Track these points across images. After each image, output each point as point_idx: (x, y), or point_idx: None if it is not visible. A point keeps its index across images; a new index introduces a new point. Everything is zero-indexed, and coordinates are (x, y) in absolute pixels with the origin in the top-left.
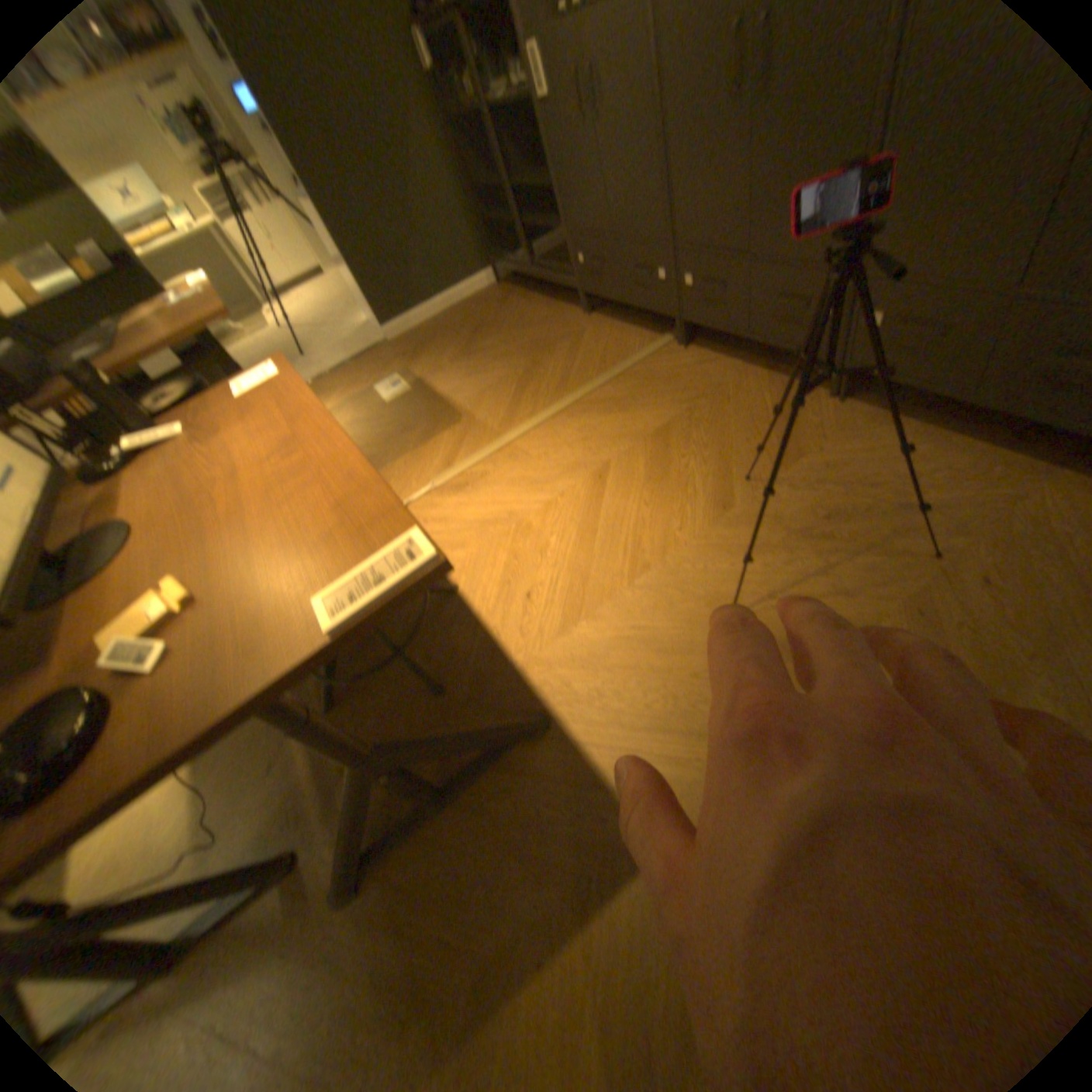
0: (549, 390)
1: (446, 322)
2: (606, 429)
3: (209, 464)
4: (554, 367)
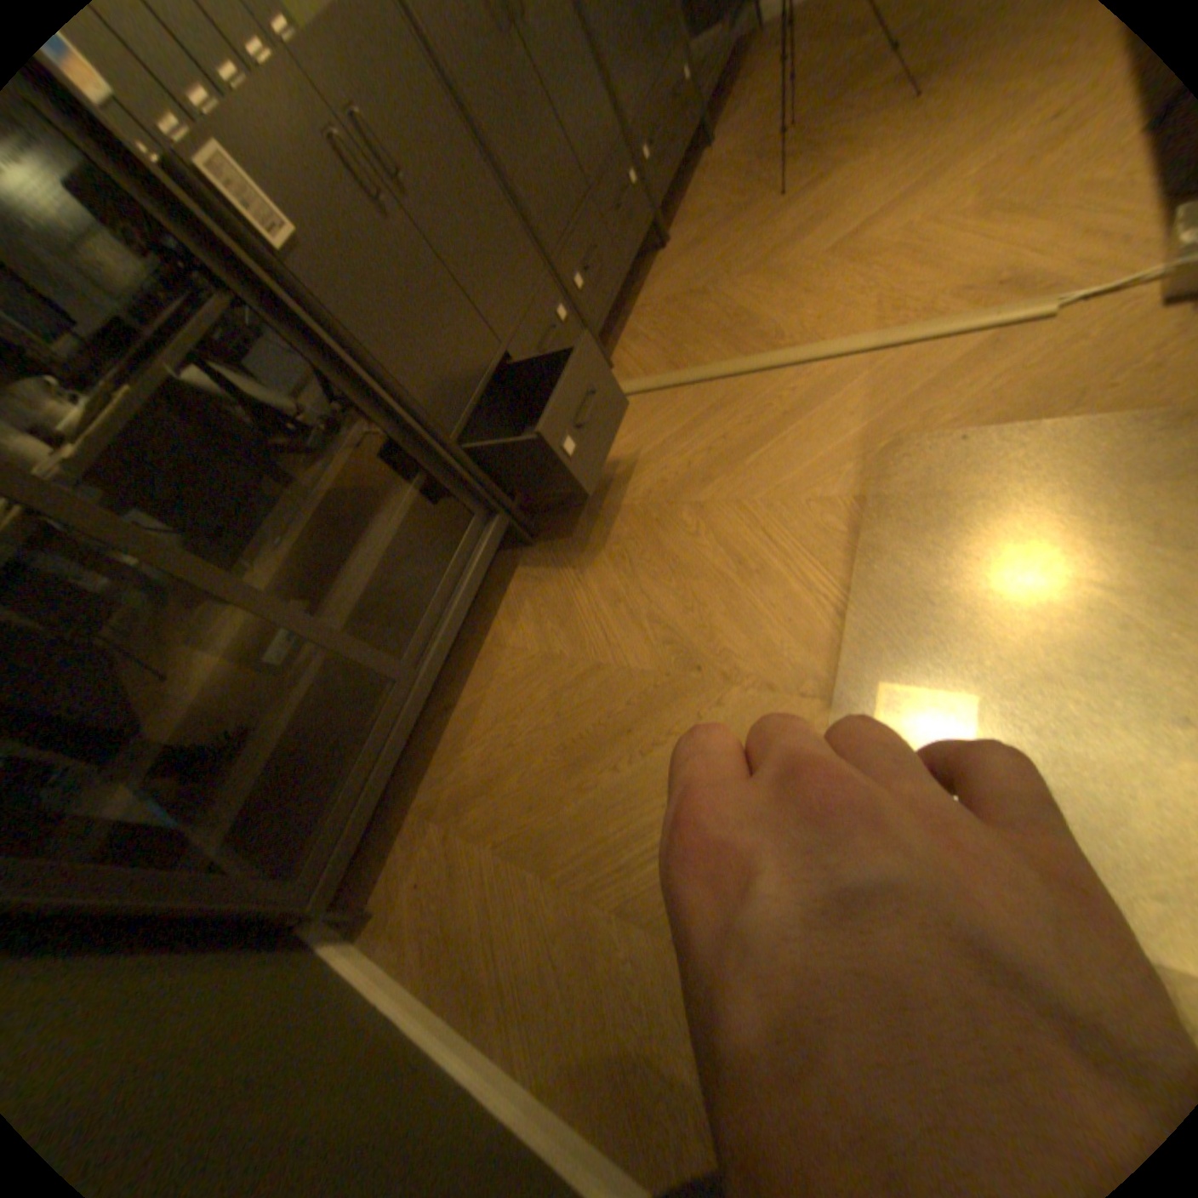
0: (742, 403)
1: (554, 937)
2: (782, 292)
3: None
4: (686, 450)
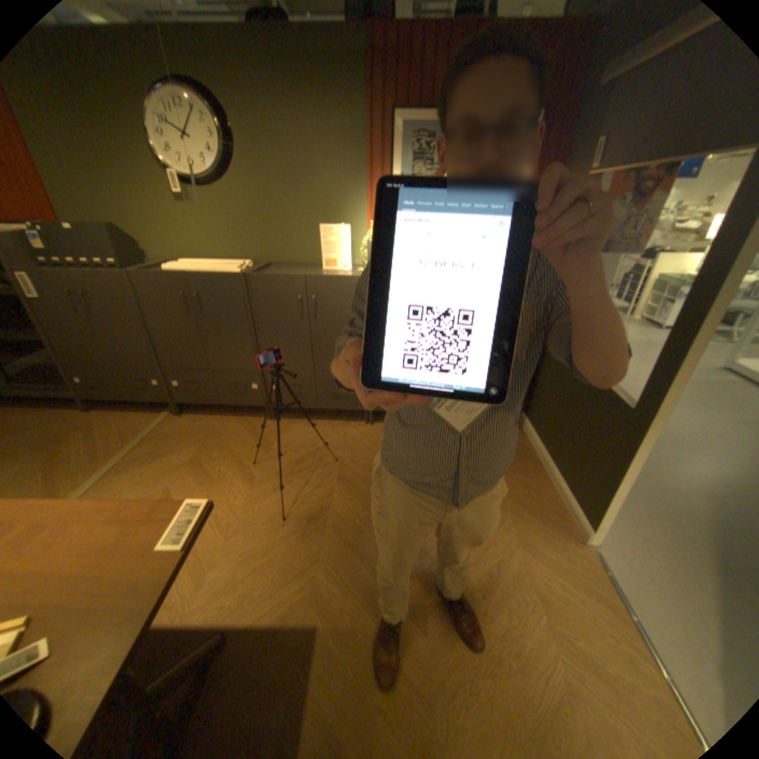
0: (83, 467)
1: None
2: (153, 472)
3: None
4: (77, 452)
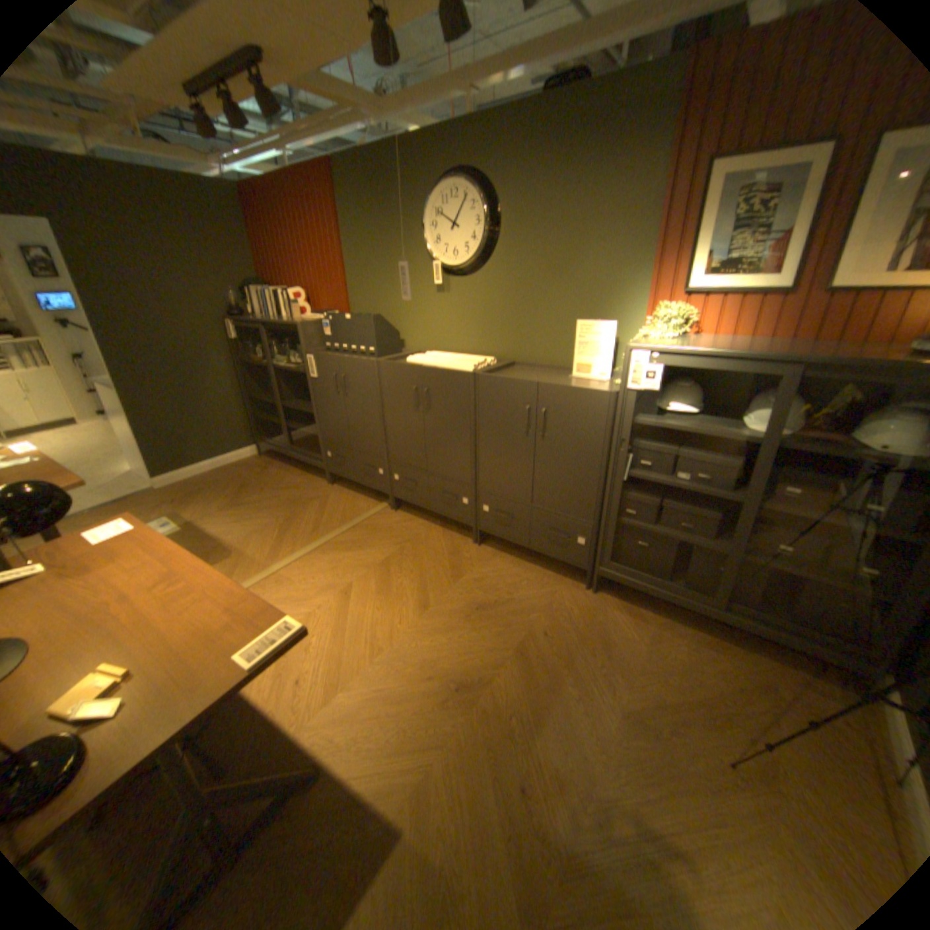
0: (304, 535)
1: (213, 479)
2: (348, 561)
3: (91, 591)
4: (307, 519)
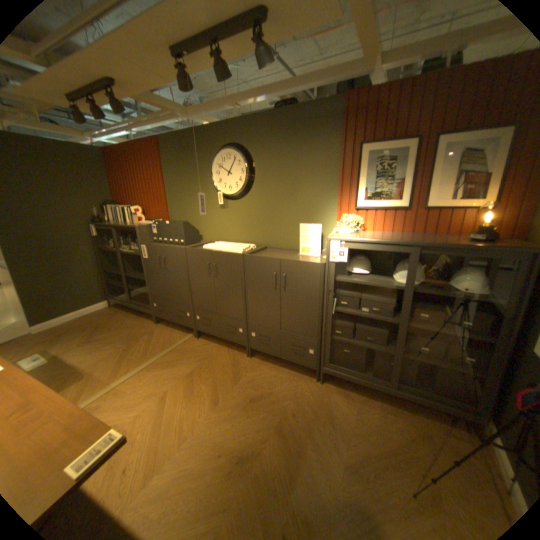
0: (136, 359)
1: (75, 324)
2: (165, 376)
3: None
4: (139, 348)
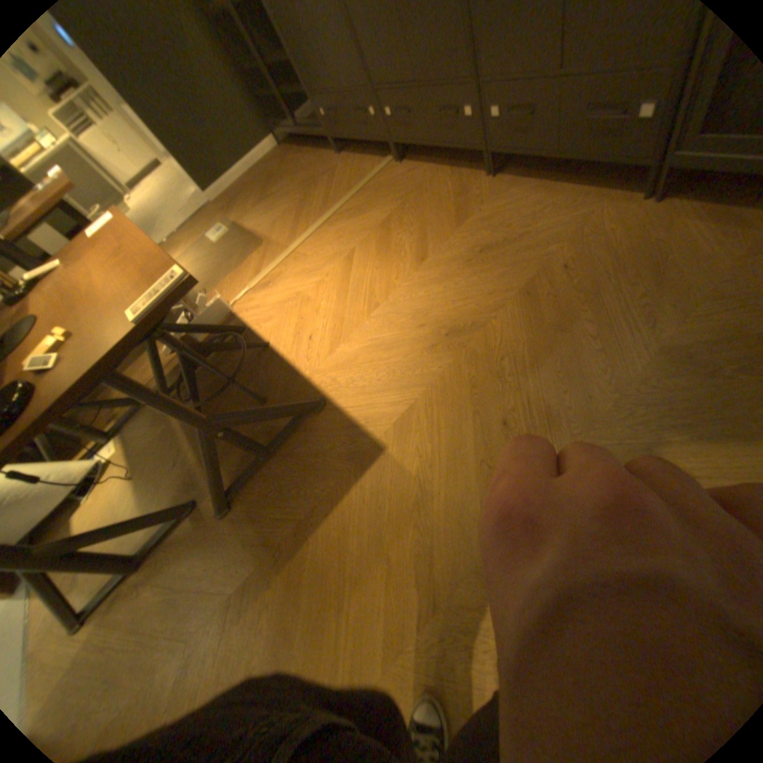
0: (316, 211)
1: (247, 179)
2: (352, 228)
3: (74, 274)
4: (318, 195)
